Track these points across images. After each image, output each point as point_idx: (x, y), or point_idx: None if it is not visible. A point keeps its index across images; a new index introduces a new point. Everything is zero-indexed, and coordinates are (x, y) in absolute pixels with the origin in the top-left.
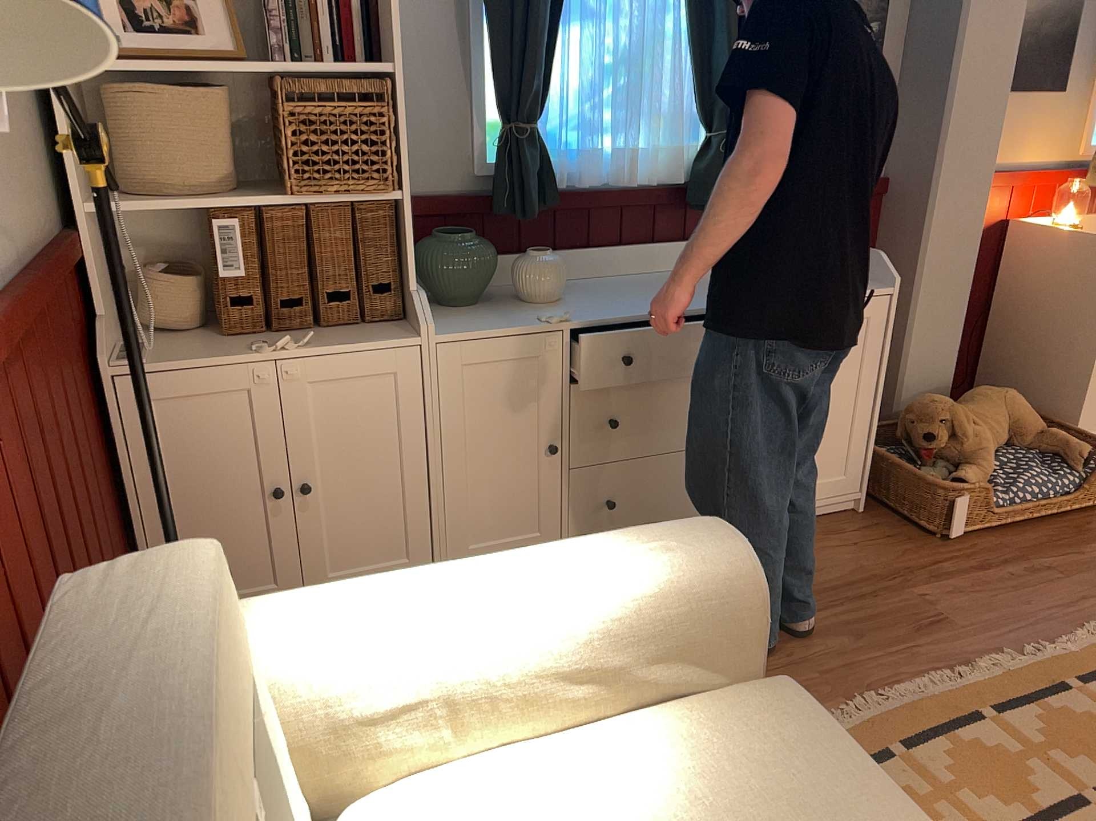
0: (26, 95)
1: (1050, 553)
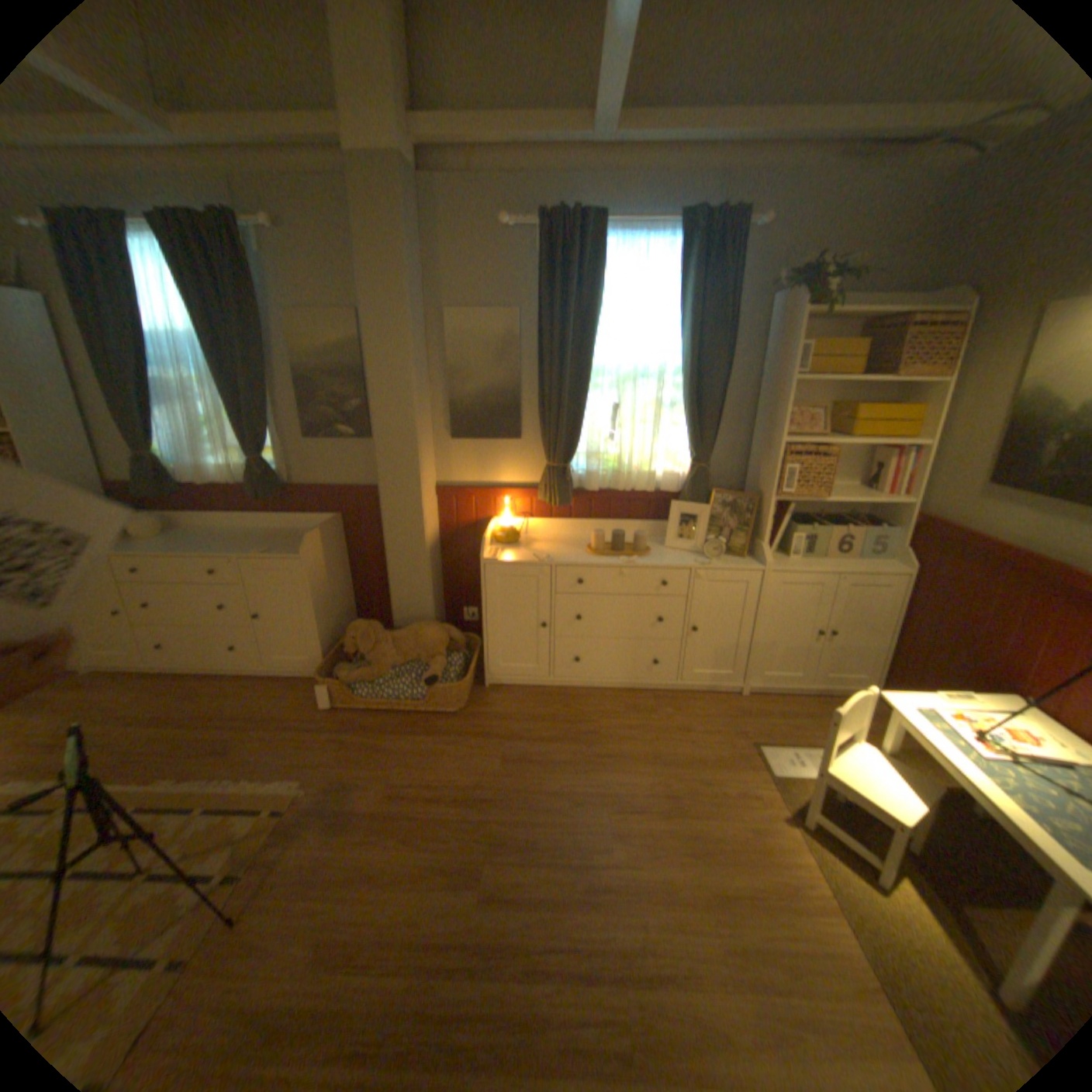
0: None
1: (363, 734)
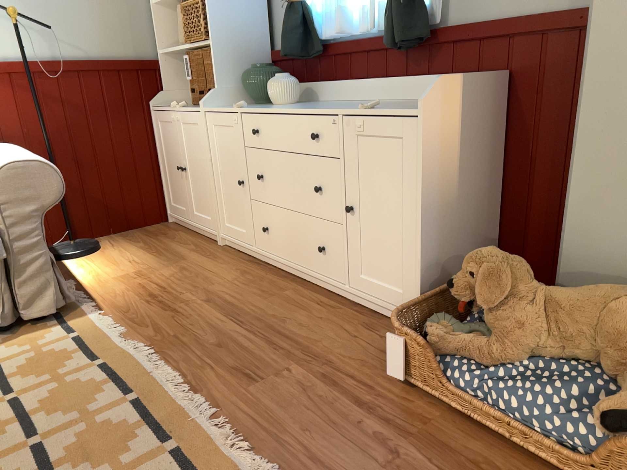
0: (143, 13)
1: (439, 458)
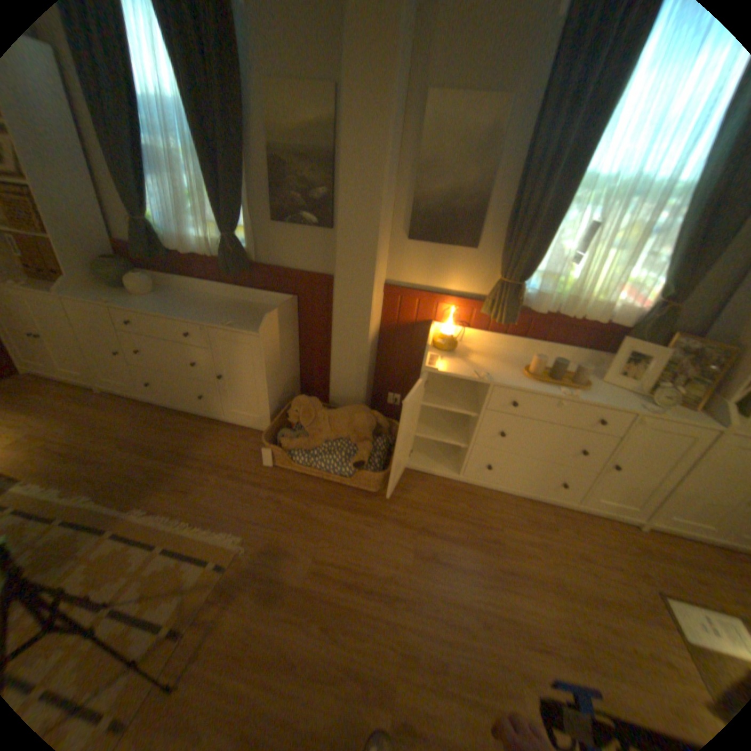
0: None
1: (297, 497)
